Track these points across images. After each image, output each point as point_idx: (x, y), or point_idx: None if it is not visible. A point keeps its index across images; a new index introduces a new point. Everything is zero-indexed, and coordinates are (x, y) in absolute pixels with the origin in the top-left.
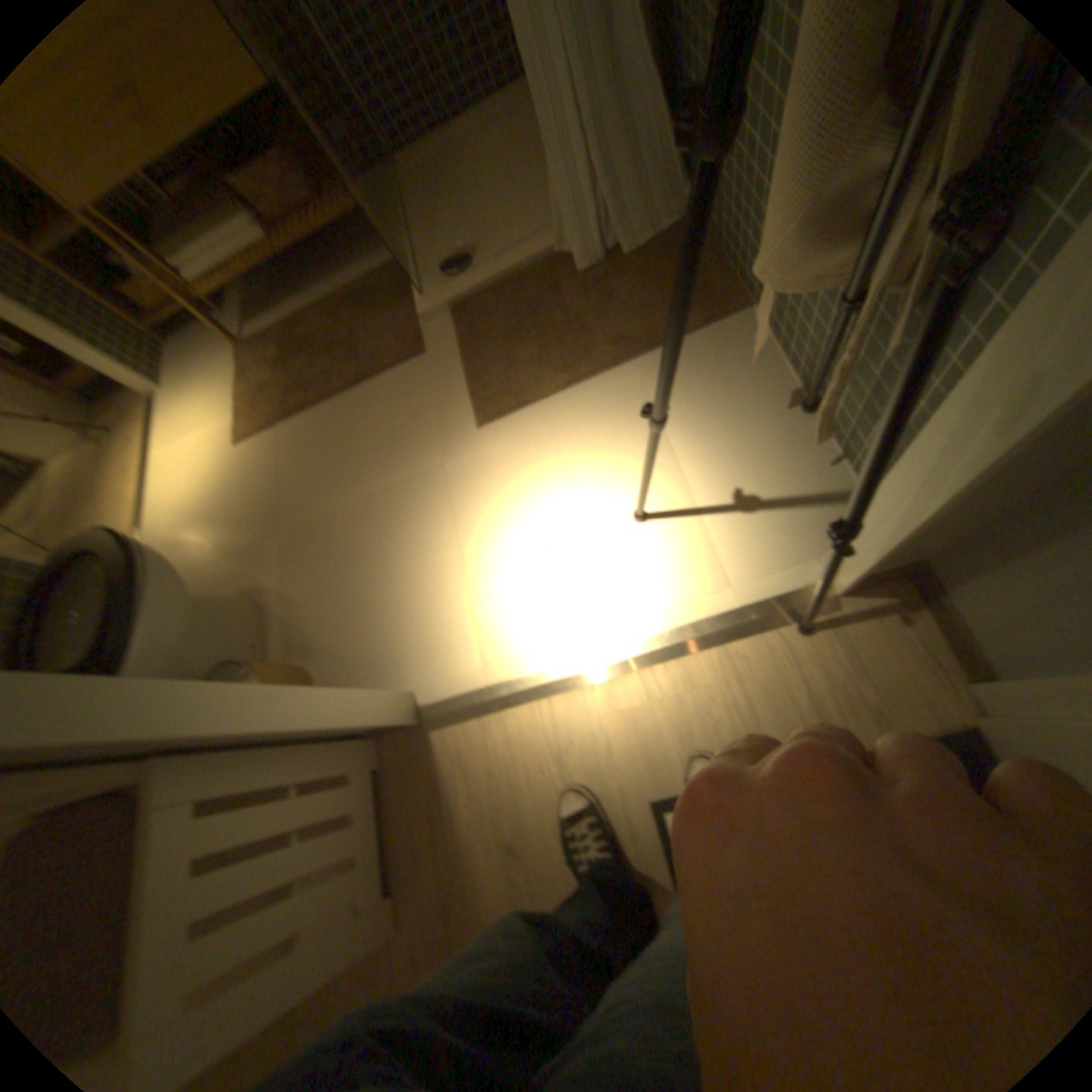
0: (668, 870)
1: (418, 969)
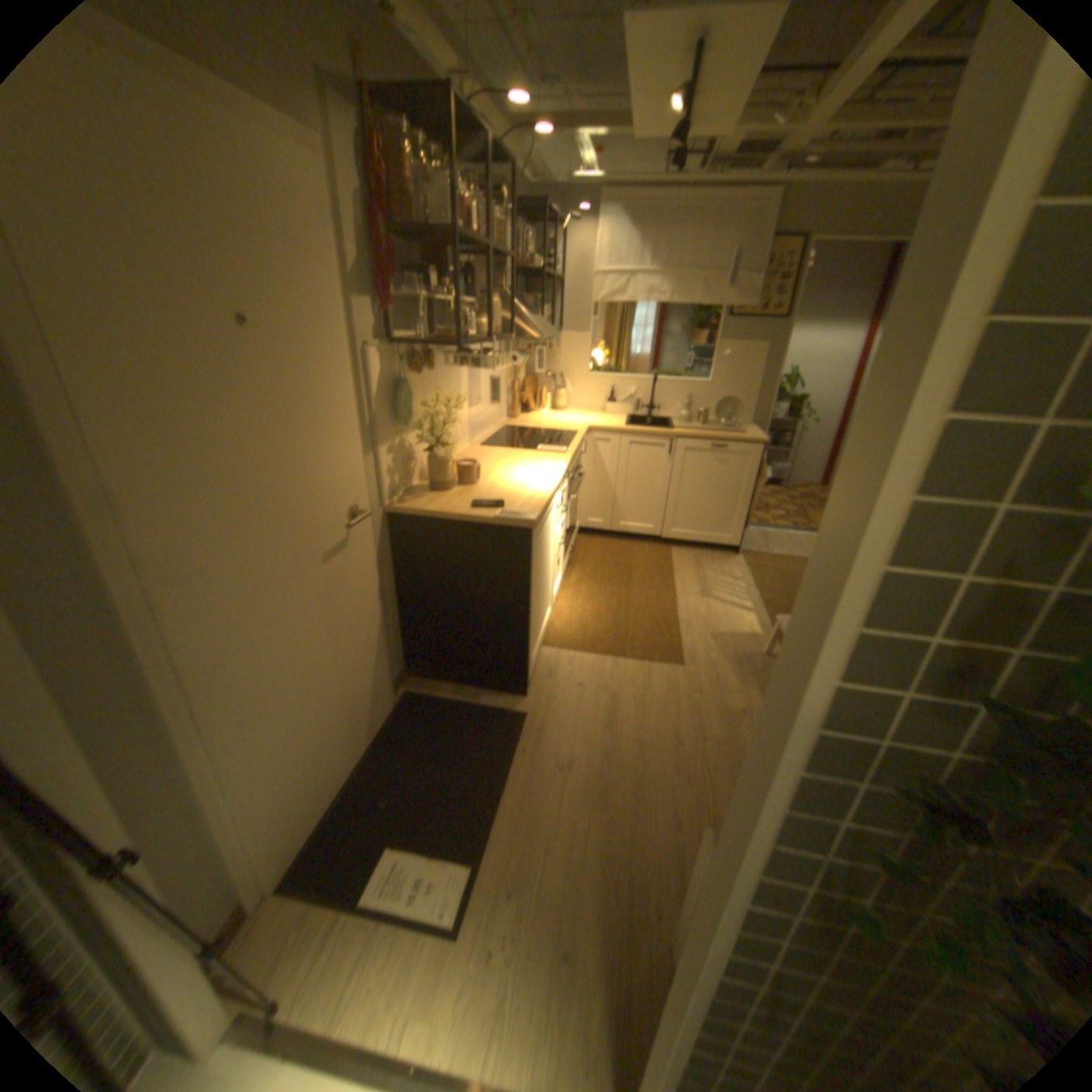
0: (467, 899)
1: (655, 913)
